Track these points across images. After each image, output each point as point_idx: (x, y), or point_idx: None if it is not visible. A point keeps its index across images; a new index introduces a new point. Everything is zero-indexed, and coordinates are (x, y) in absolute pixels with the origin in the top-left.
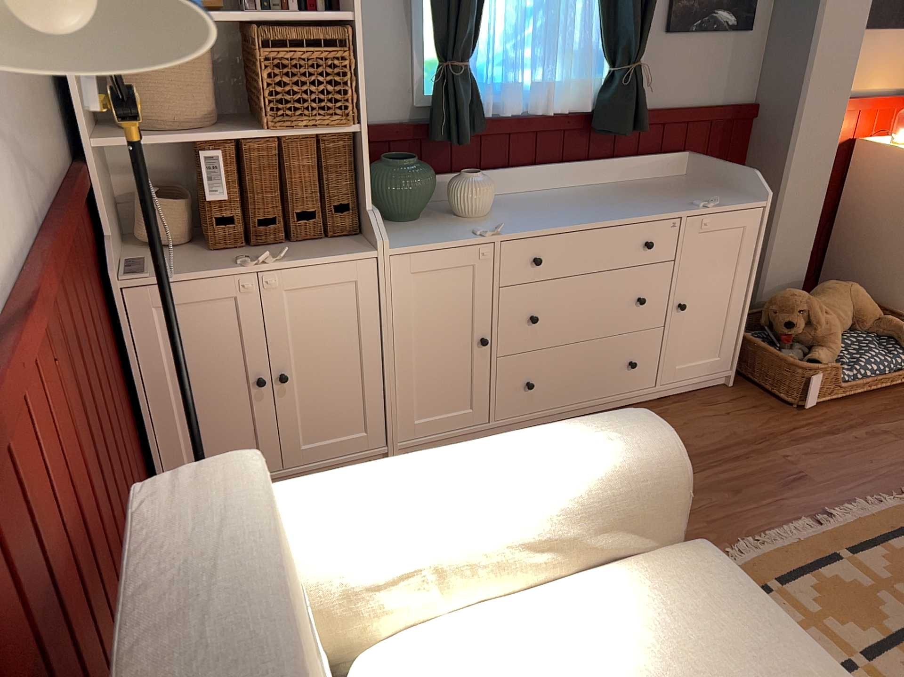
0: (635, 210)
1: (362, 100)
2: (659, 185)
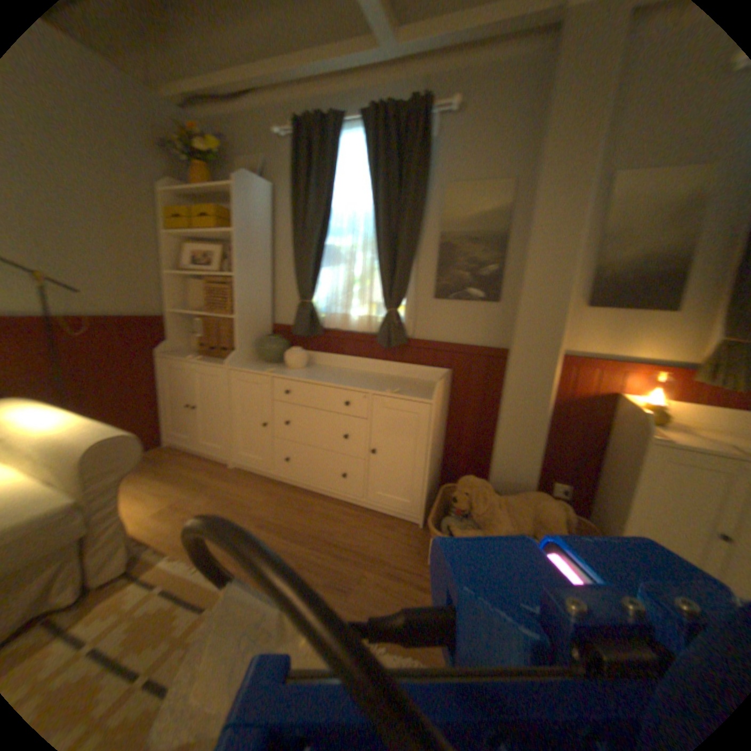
0: (352, 384)
1: (235, 306)
2: (412, 382)
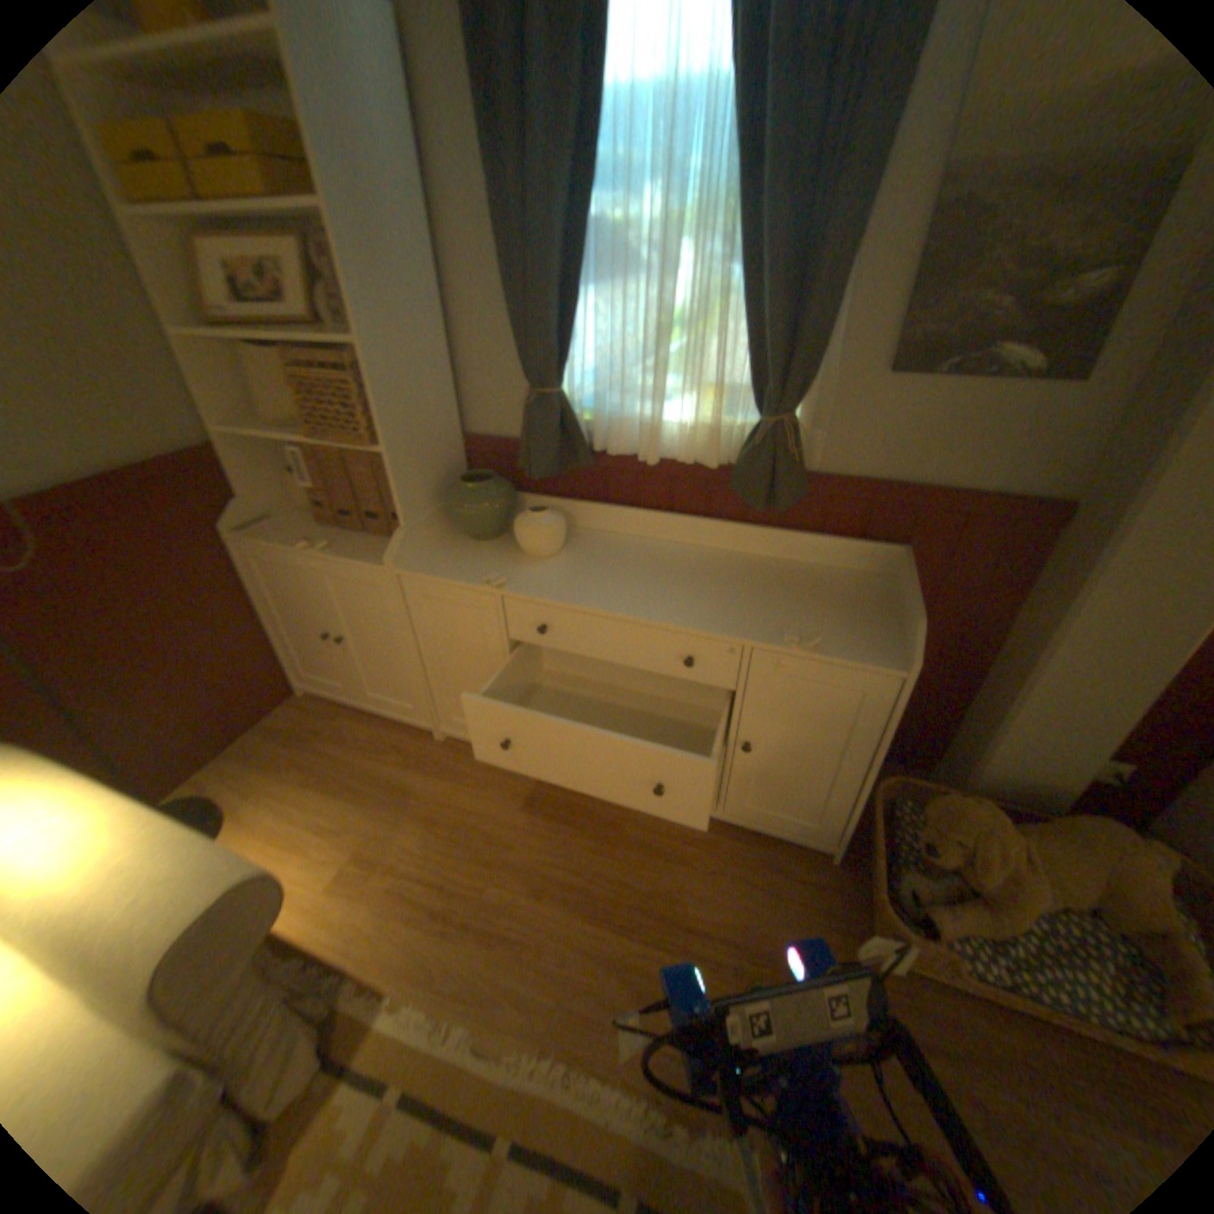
0: (697, 611)
1: (382, 422)
2: (819, 580)
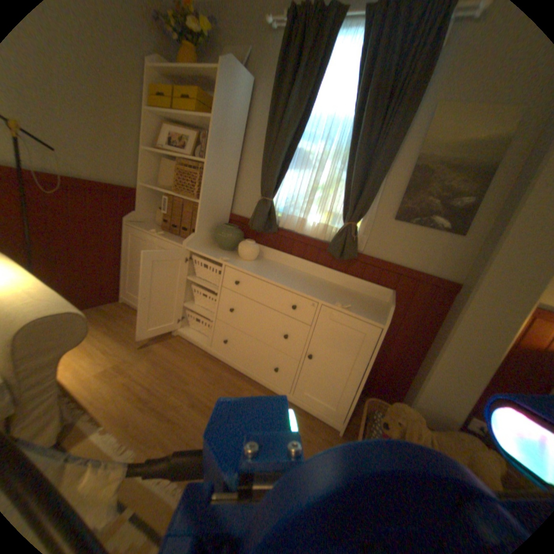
0: (302, 288)
1: (203, 191)
2: (356, 296)
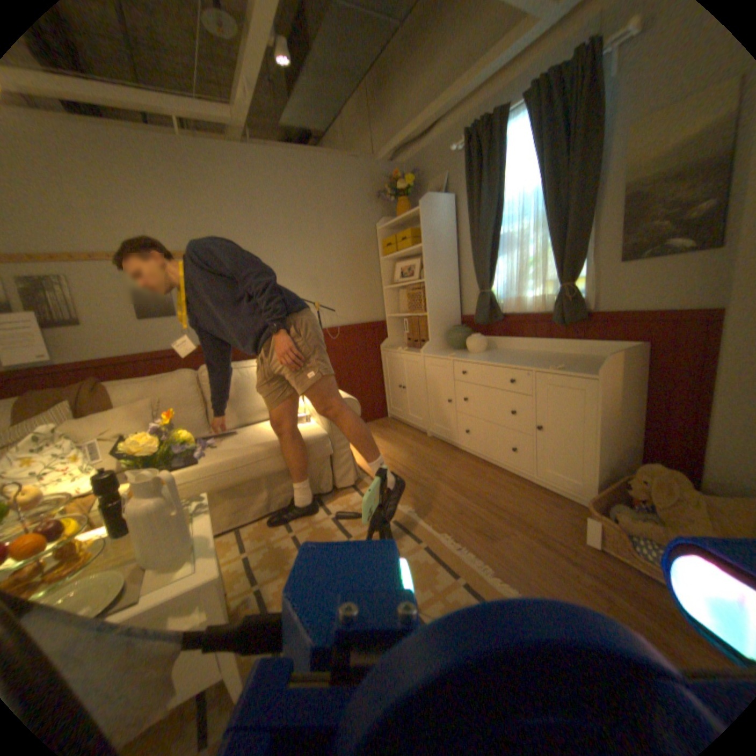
0: (521, 362)
1: (427, 305)
2: (595, 359)
